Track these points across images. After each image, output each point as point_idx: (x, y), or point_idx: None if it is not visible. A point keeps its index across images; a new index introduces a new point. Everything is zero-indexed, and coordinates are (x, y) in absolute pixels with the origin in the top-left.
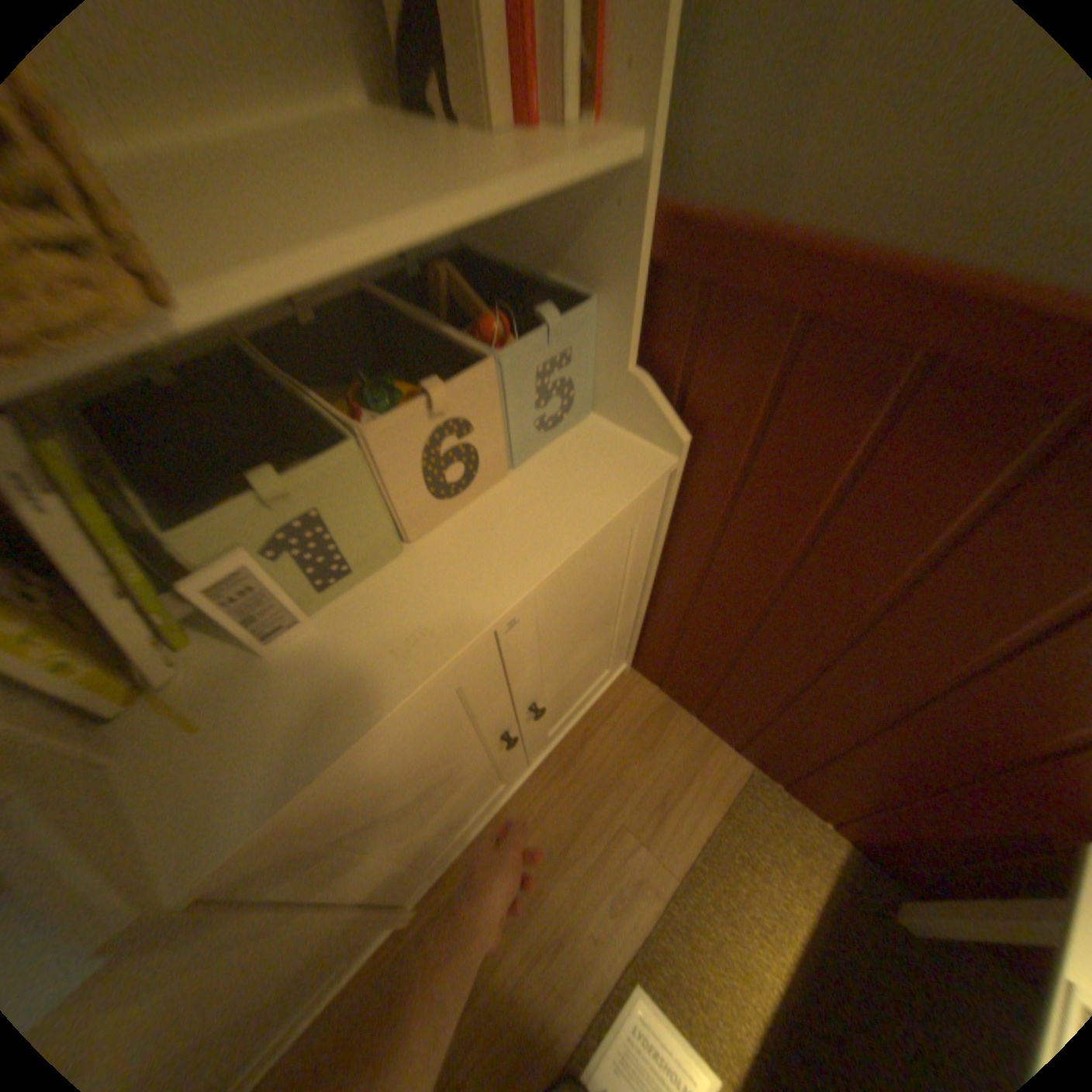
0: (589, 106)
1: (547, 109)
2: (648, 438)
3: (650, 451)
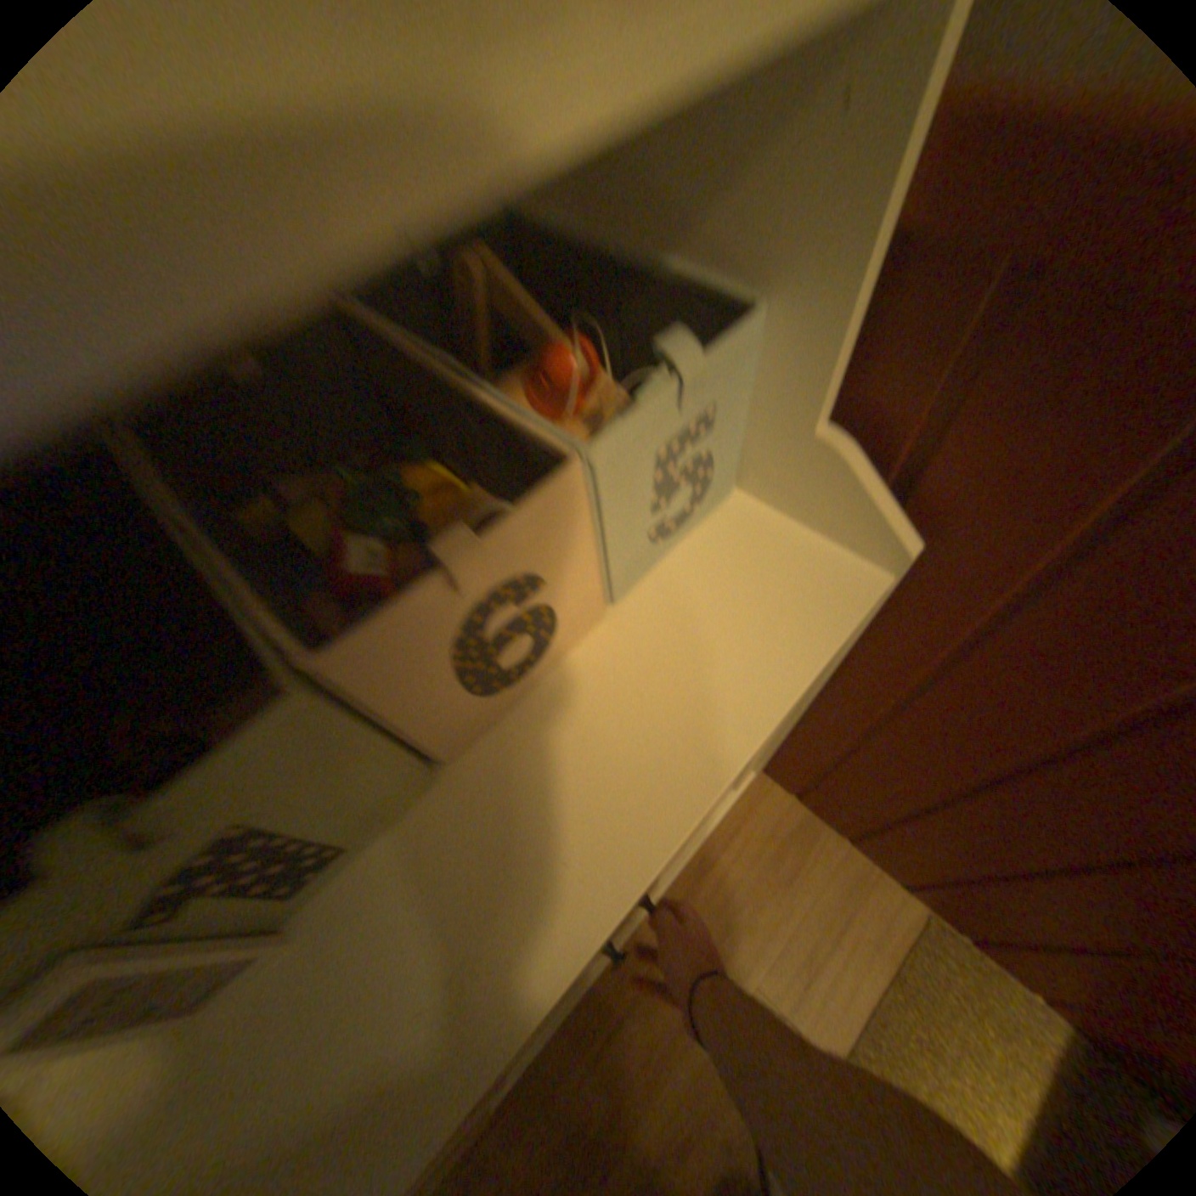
0: None
1: None
2: (839, 536)
3: (844, 561)
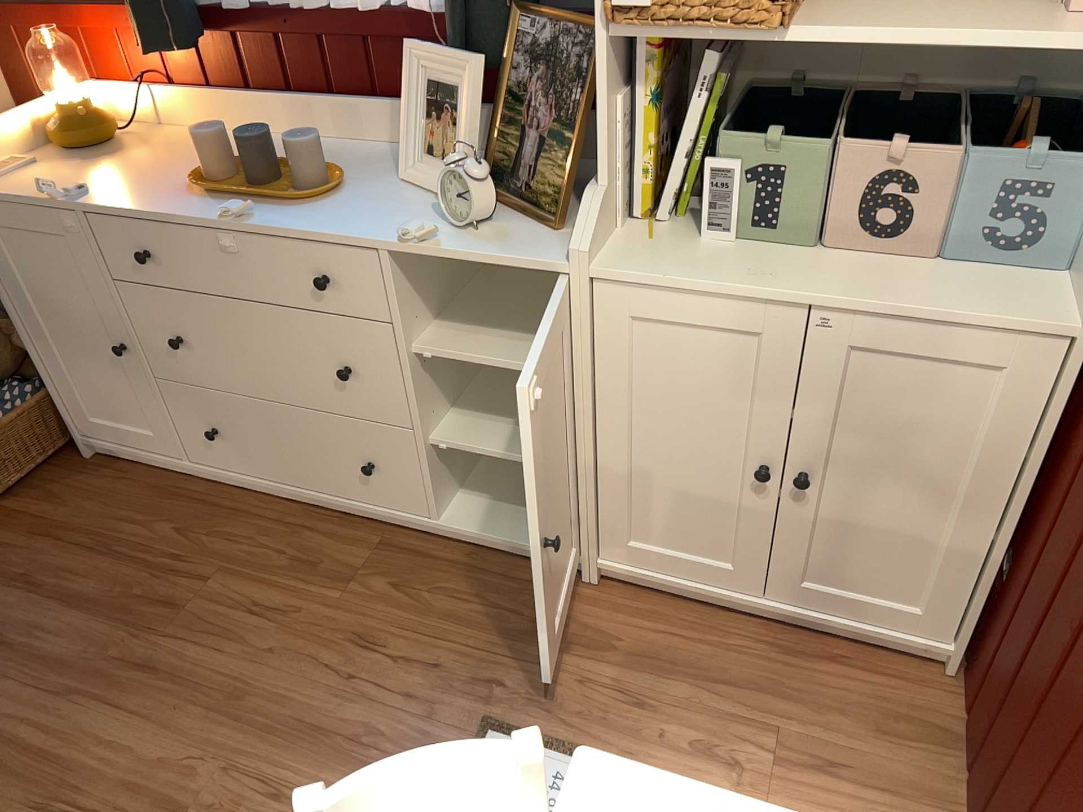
0: None
1: None
2: (1082, 300)
3: (1070, 309)
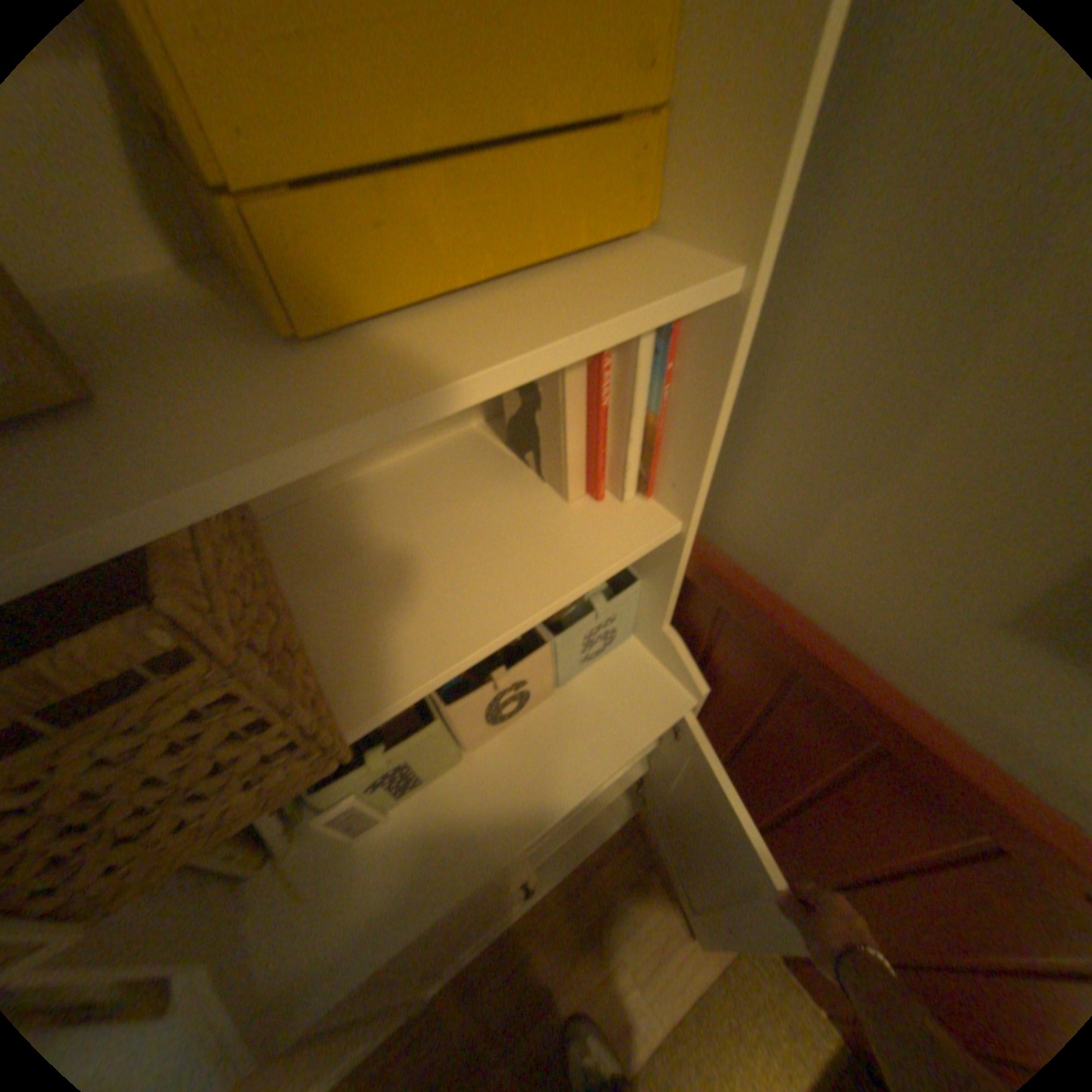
0: (643, 493)
1: (611, 491)
2: (675, 675)
3: (675, 689)
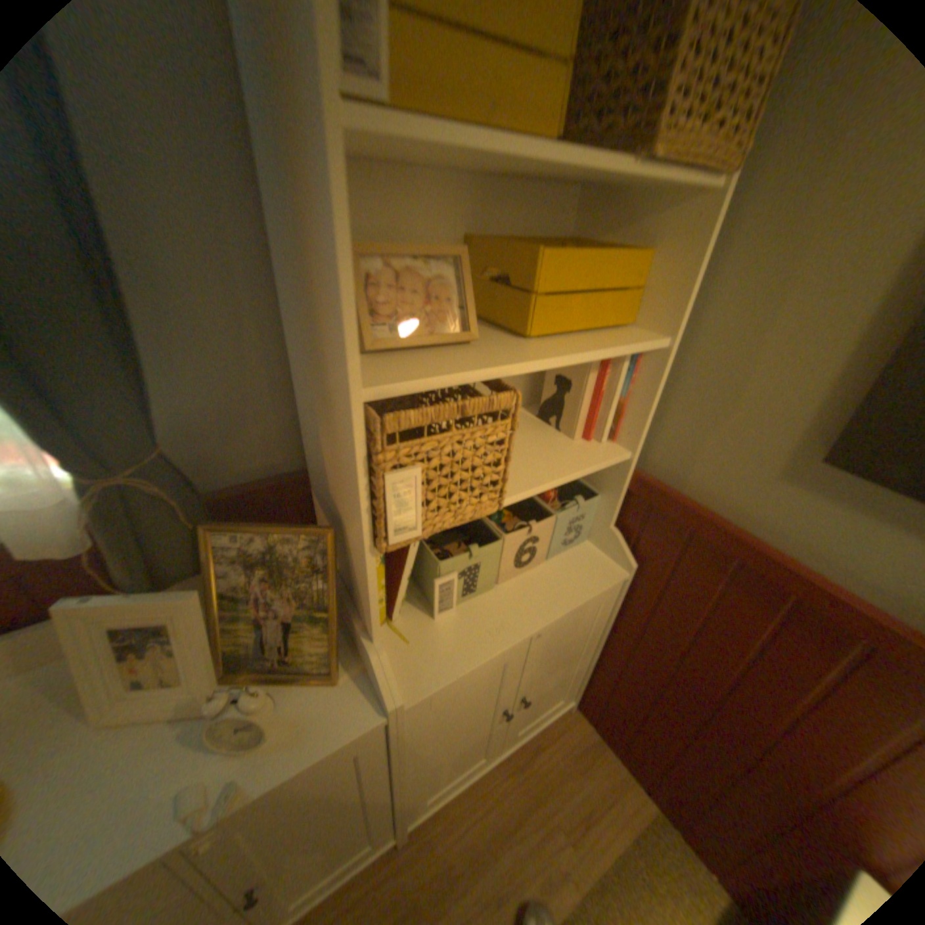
0: (611, 438)
1: (596, 436)
2: (615, 561)
3: (616, 568)
